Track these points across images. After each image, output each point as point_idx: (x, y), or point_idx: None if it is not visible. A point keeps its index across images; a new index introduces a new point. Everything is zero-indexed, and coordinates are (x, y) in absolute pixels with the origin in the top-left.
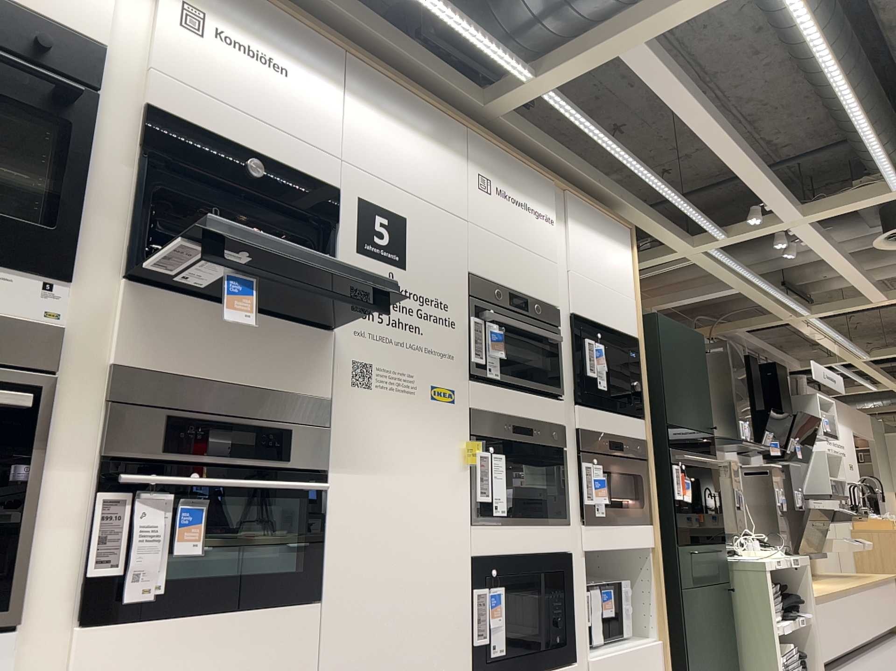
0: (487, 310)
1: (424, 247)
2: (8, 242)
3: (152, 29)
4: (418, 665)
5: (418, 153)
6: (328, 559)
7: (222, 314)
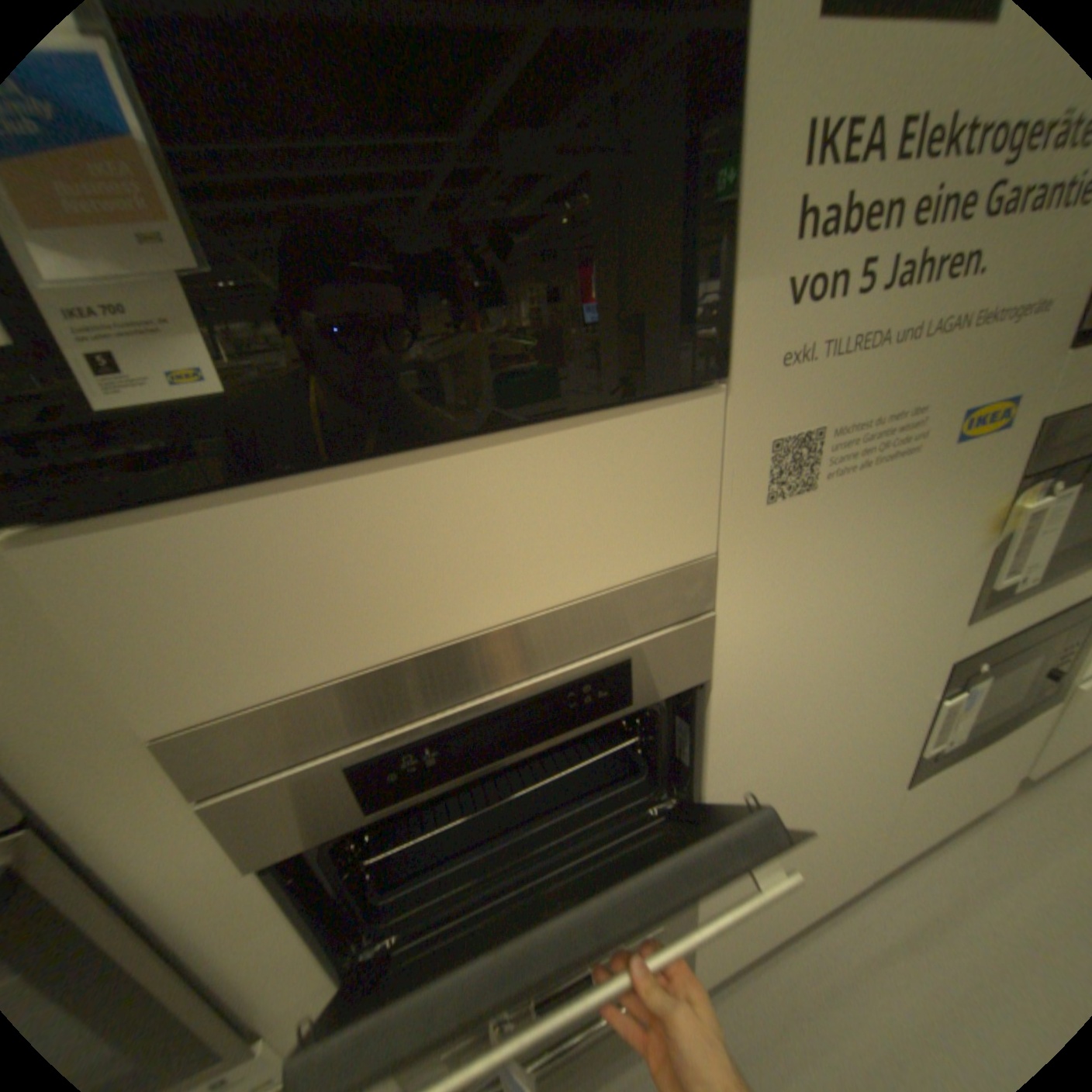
0: None
1: None
2: None
3: None
4: (839, 807)
5: None
6: (714, 780)
7: (382, 489)
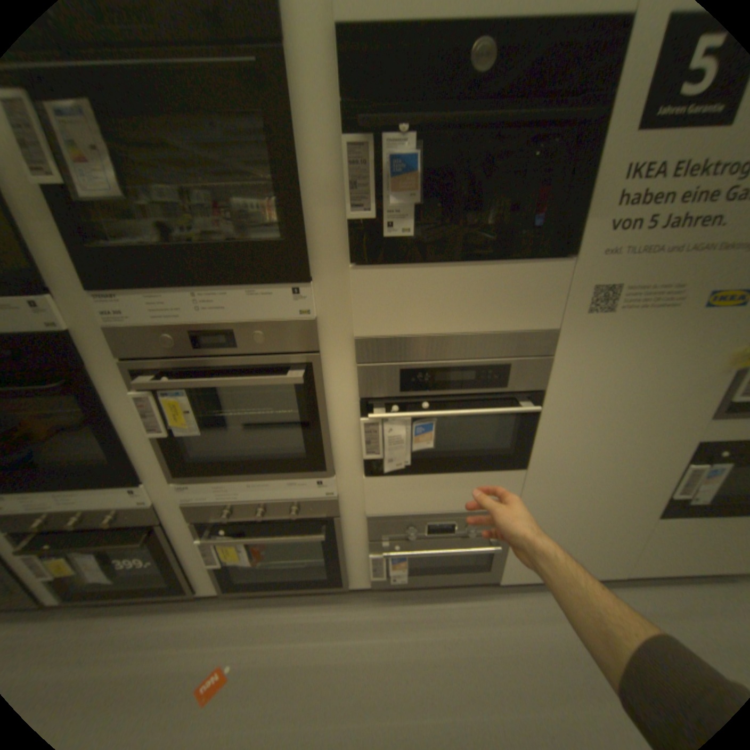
0: None
1: None
2: (260, 262)
3: None
4: (609, 504)
5: None
6: (537, 446)
7: (443, 273)
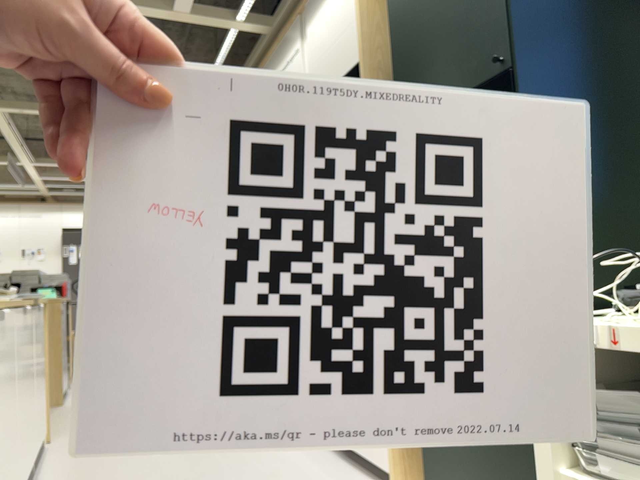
0: None
1: None
2: None
3: None
4: None
5: None
6: None
7: None
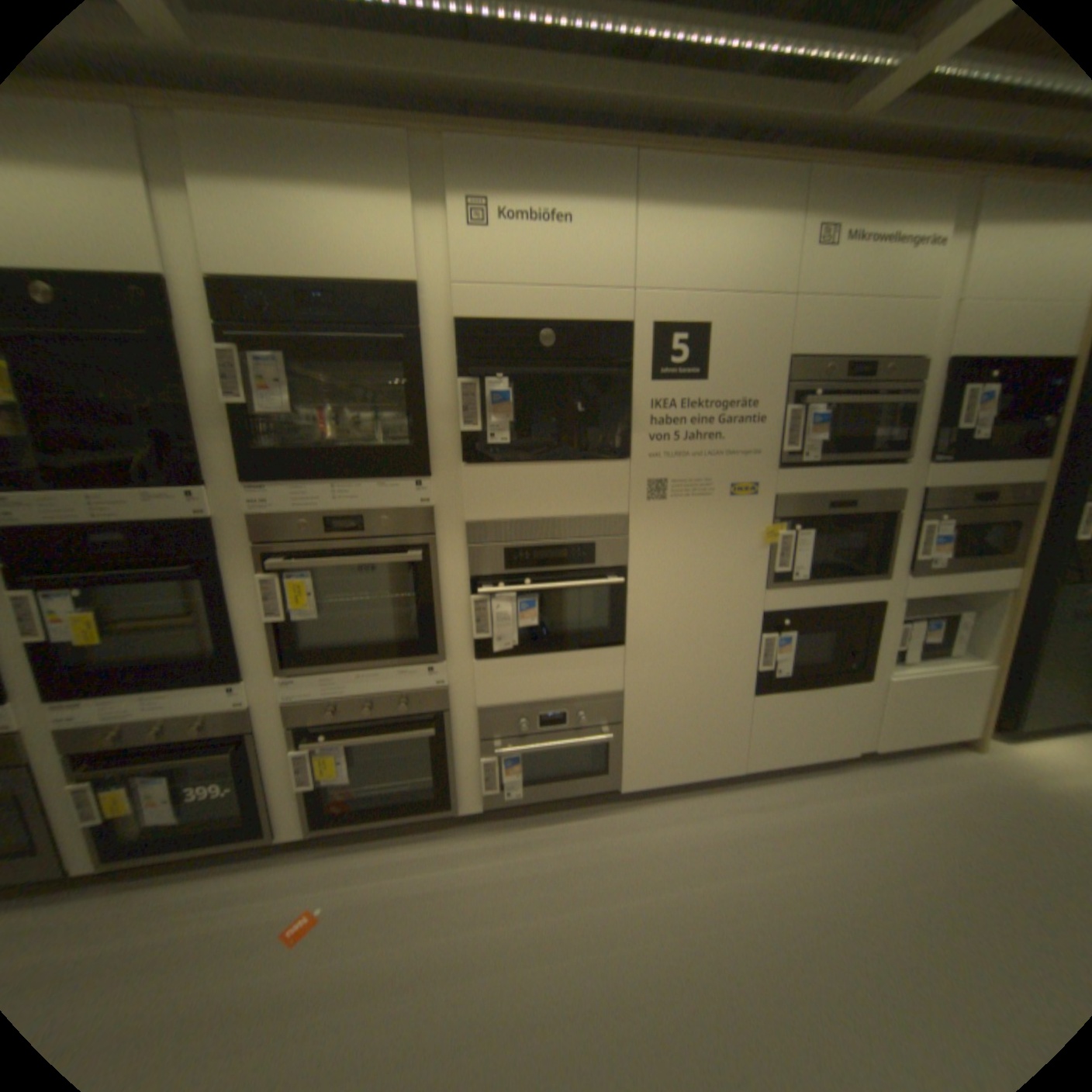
0: (812, 392)
1: (731, 349)
2: (391, 462)
3: (445, 243)
4: (704, 681)
5: (731, 237)
6: (629, 621)
7: (533, 471)
